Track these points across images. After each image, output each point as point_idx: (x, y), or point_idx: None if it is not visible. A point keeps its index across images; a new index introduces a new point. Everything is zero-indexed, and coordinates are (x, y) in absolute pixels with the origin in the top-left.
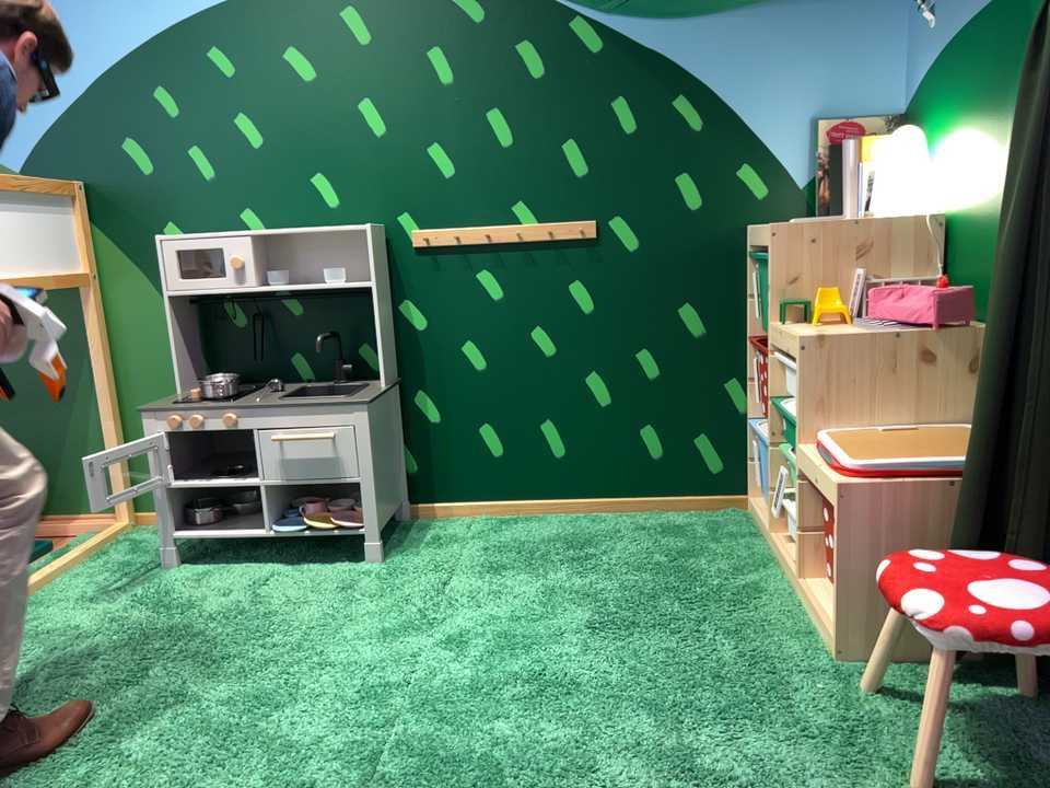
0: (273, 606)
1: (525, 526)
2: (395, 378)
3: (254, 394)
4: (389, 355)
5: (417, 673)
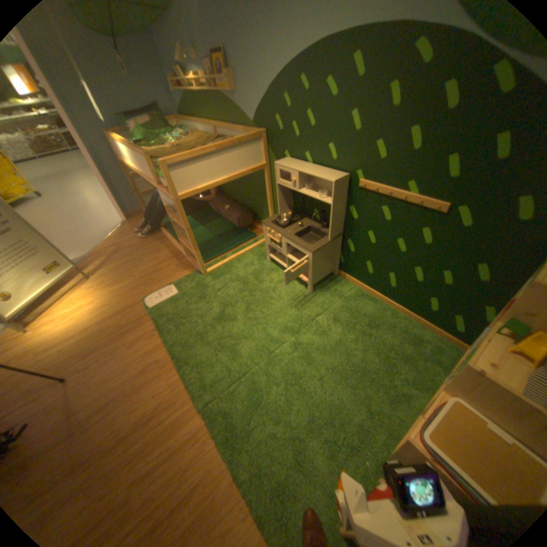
0: (274, 295)
1: (366, 303)
2: (342, 232)
3: (292, 226)
4: (341, 224)
5: (277, 349)
